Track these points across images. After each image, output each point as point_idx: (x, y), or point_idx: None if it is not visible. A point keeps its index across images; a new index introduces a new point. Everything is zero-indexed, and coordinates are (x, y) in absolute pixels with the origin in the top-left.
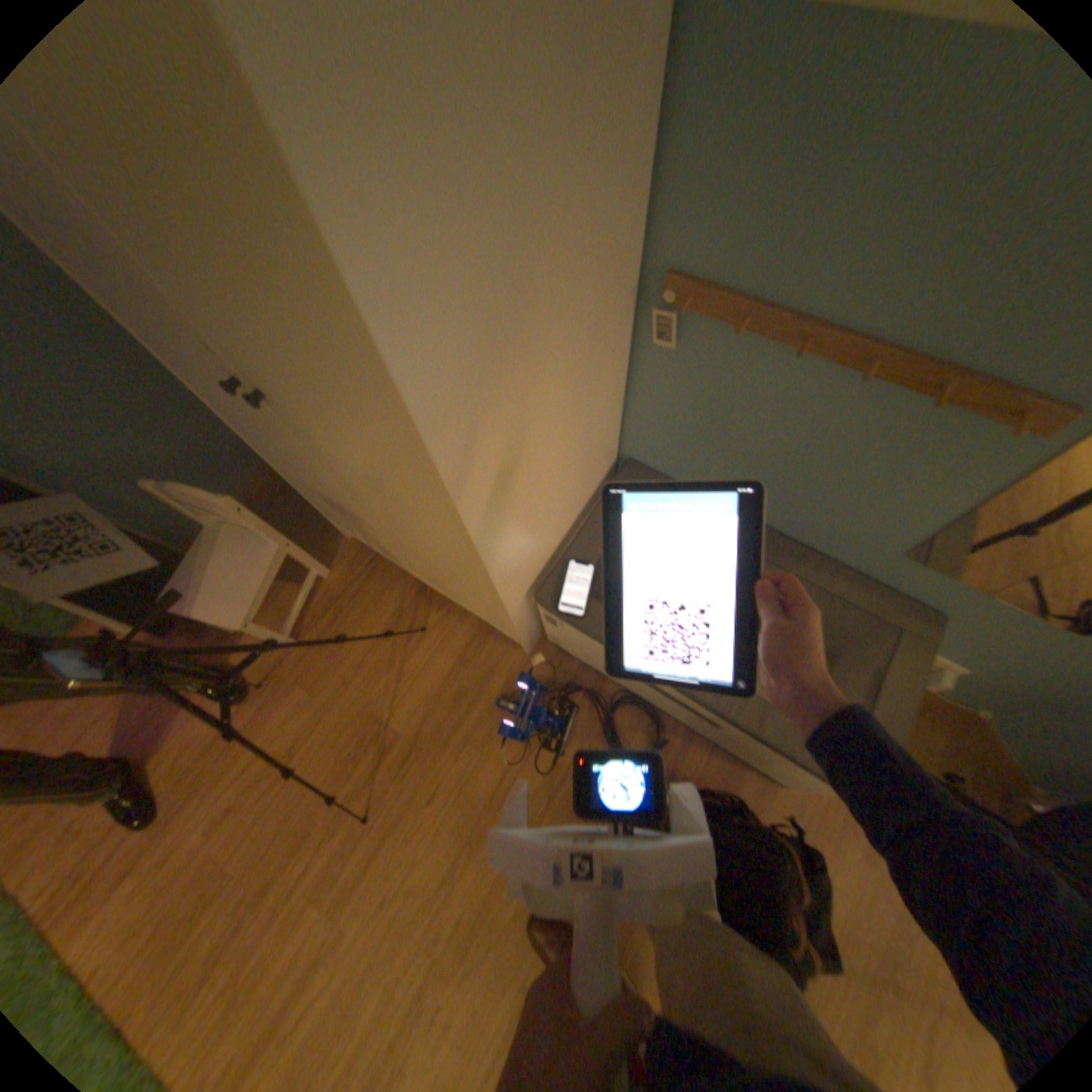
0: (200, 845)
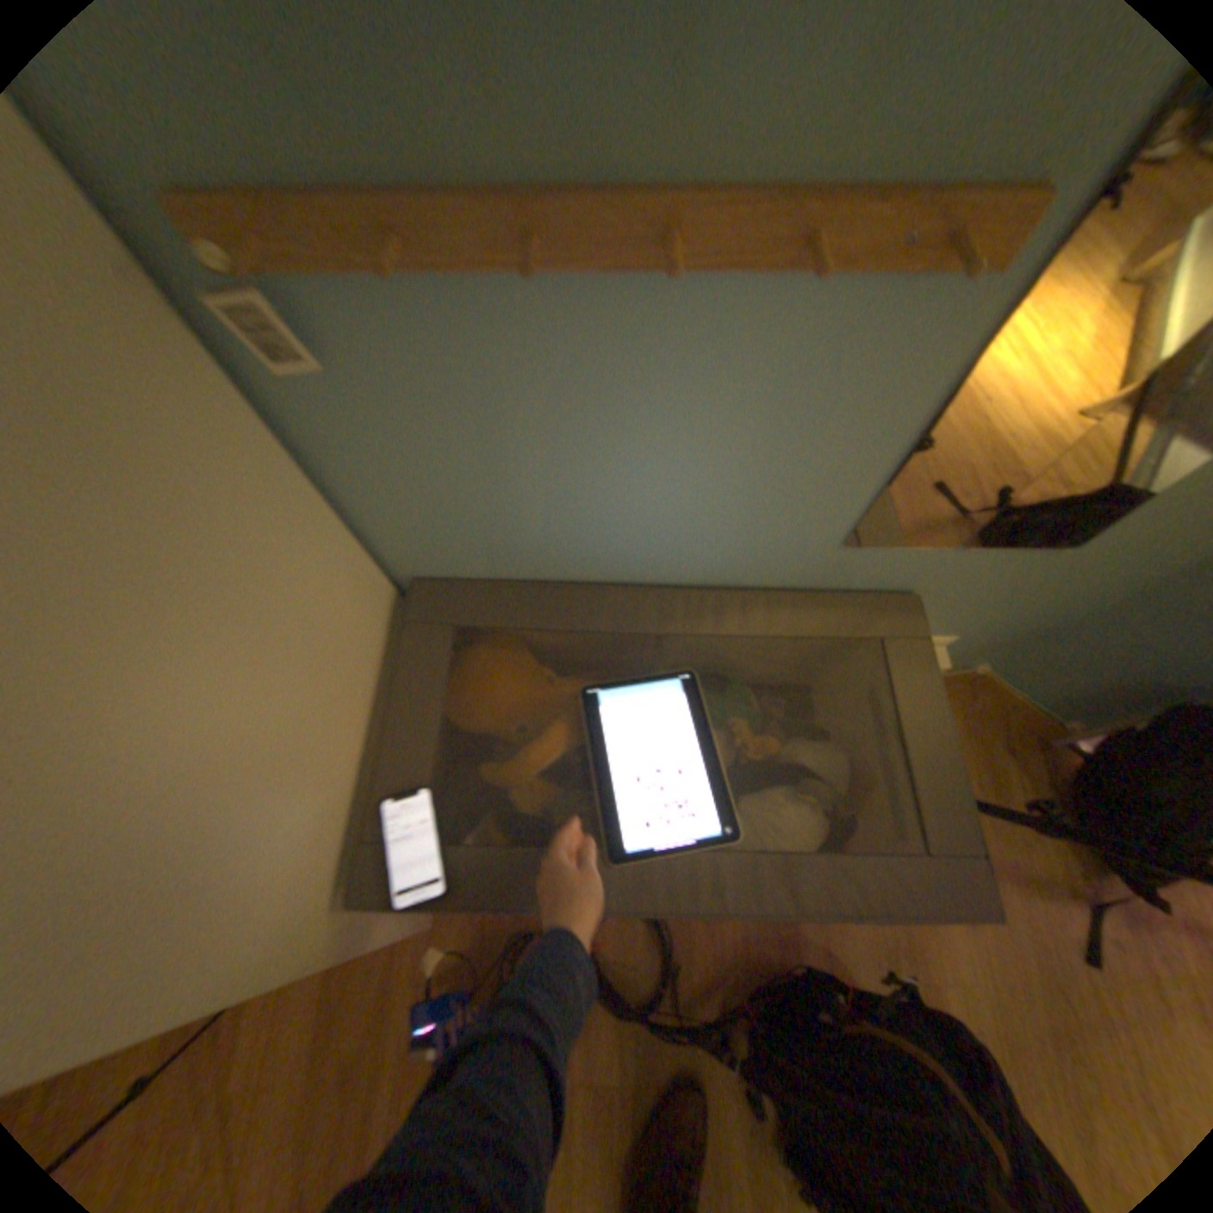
0: None
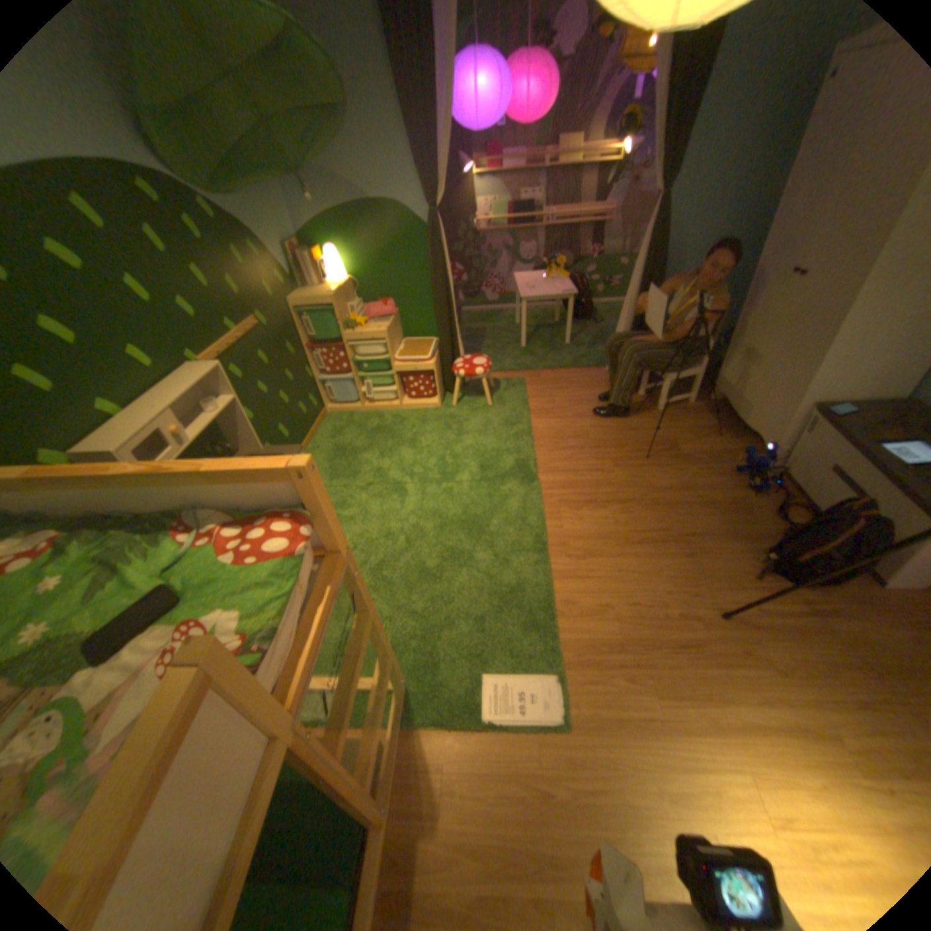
0: (585, 428)
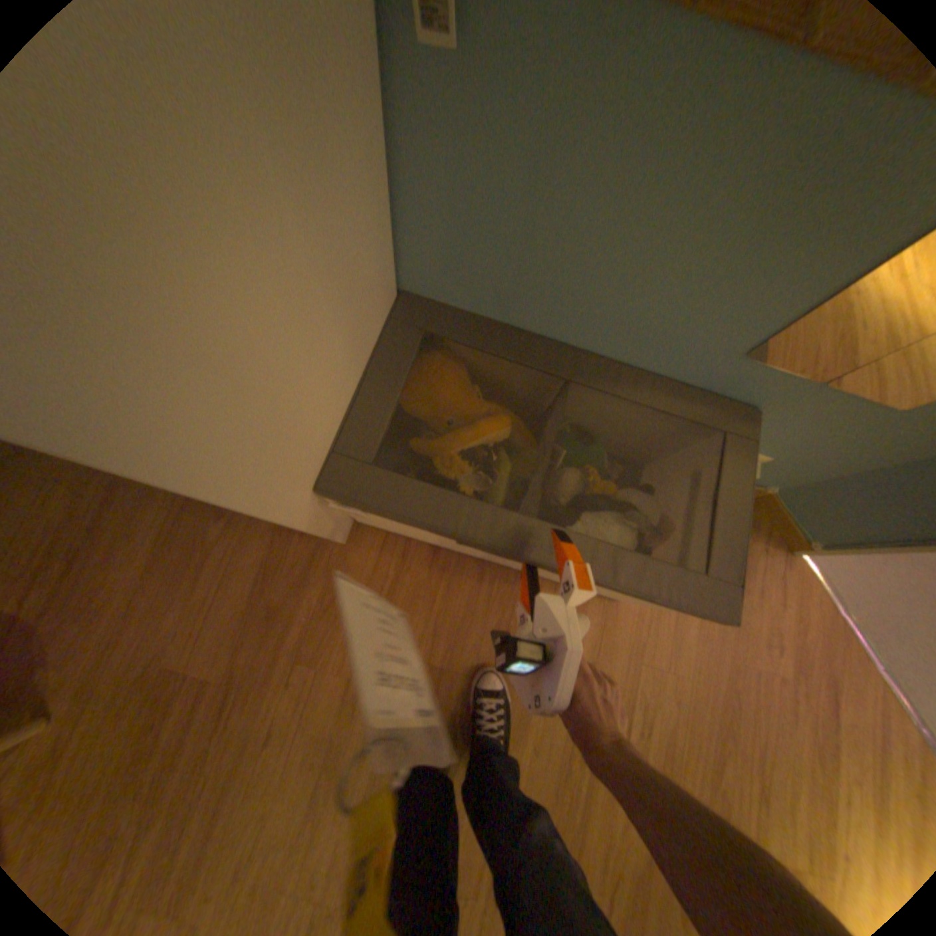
0: None
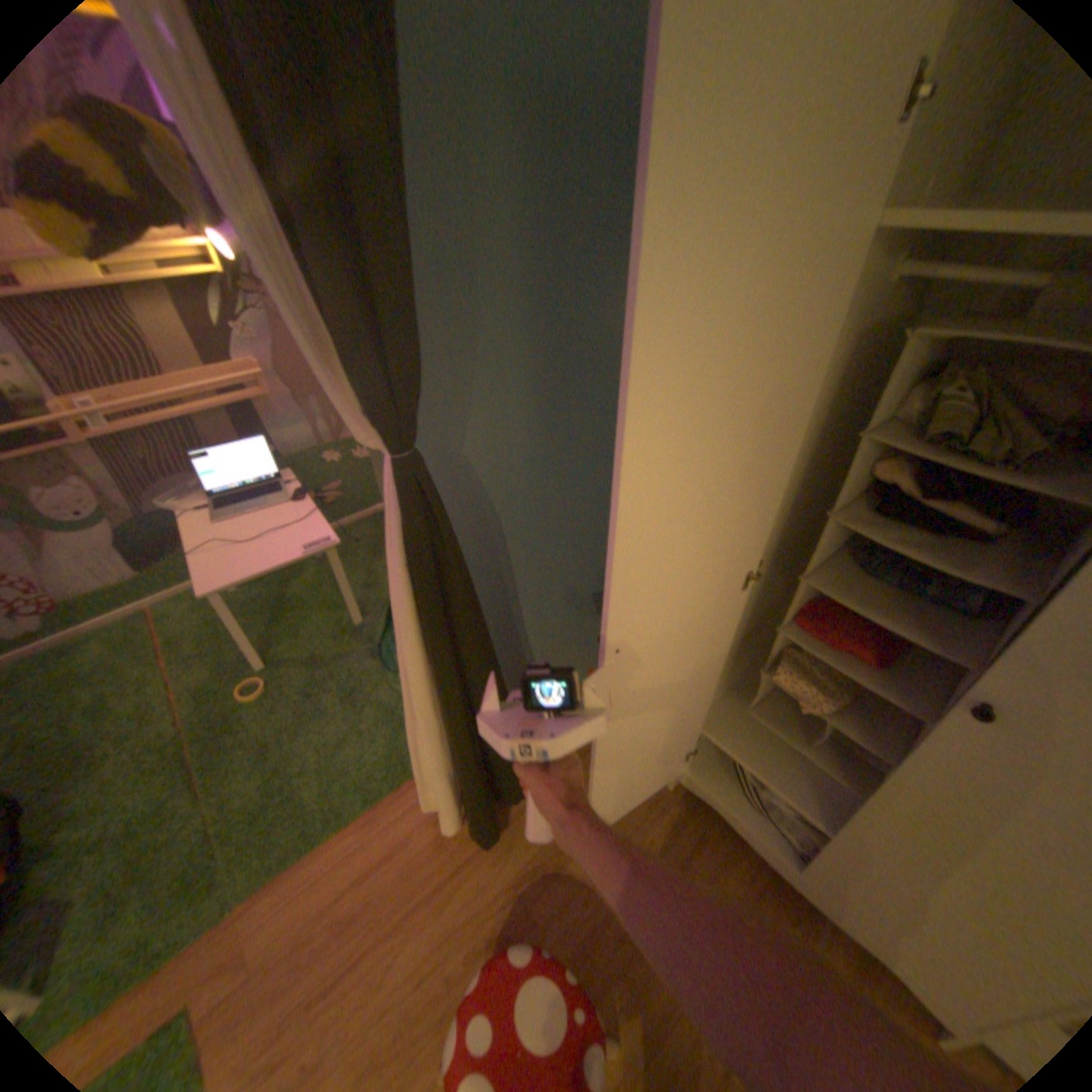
0: None
